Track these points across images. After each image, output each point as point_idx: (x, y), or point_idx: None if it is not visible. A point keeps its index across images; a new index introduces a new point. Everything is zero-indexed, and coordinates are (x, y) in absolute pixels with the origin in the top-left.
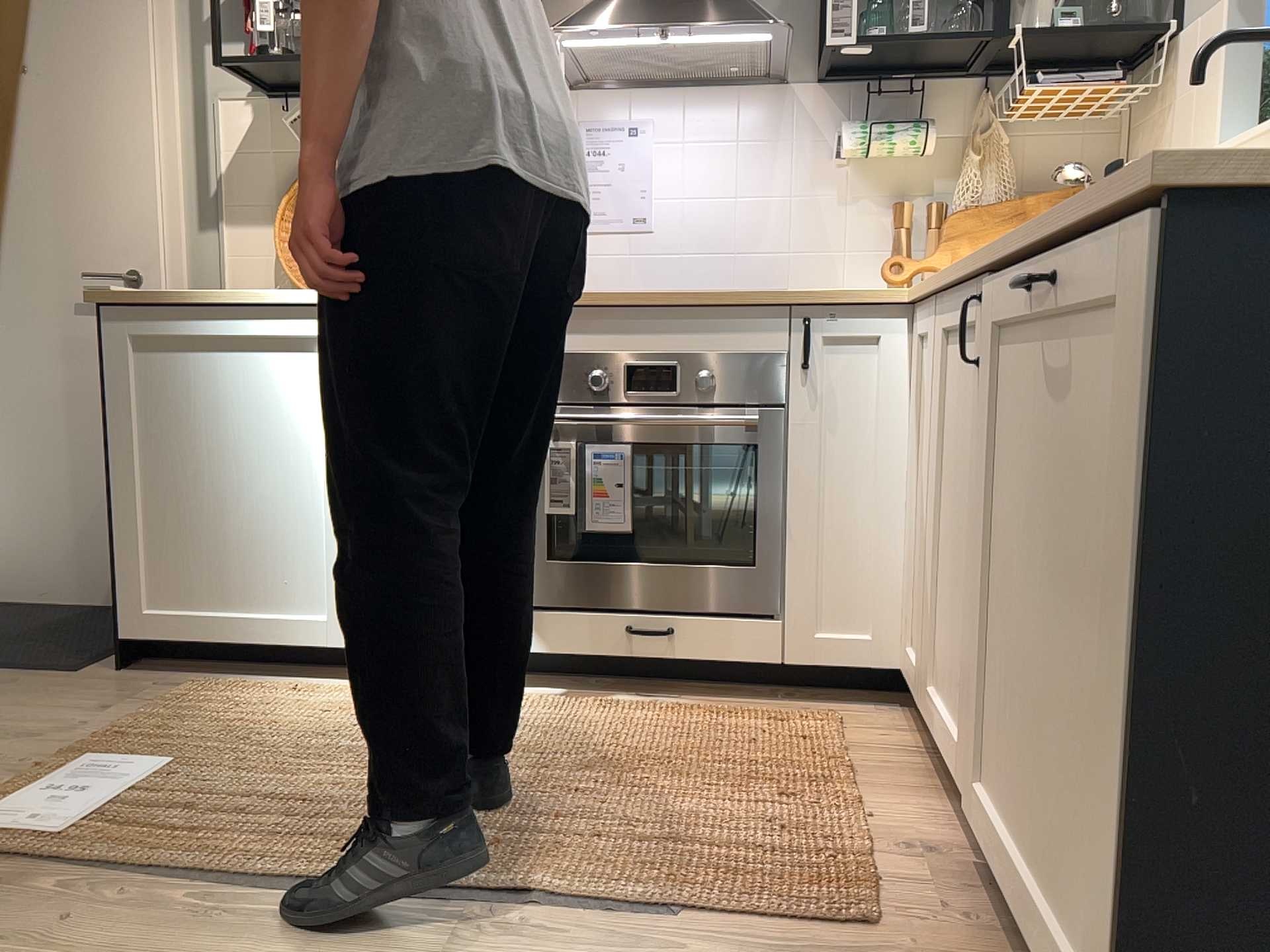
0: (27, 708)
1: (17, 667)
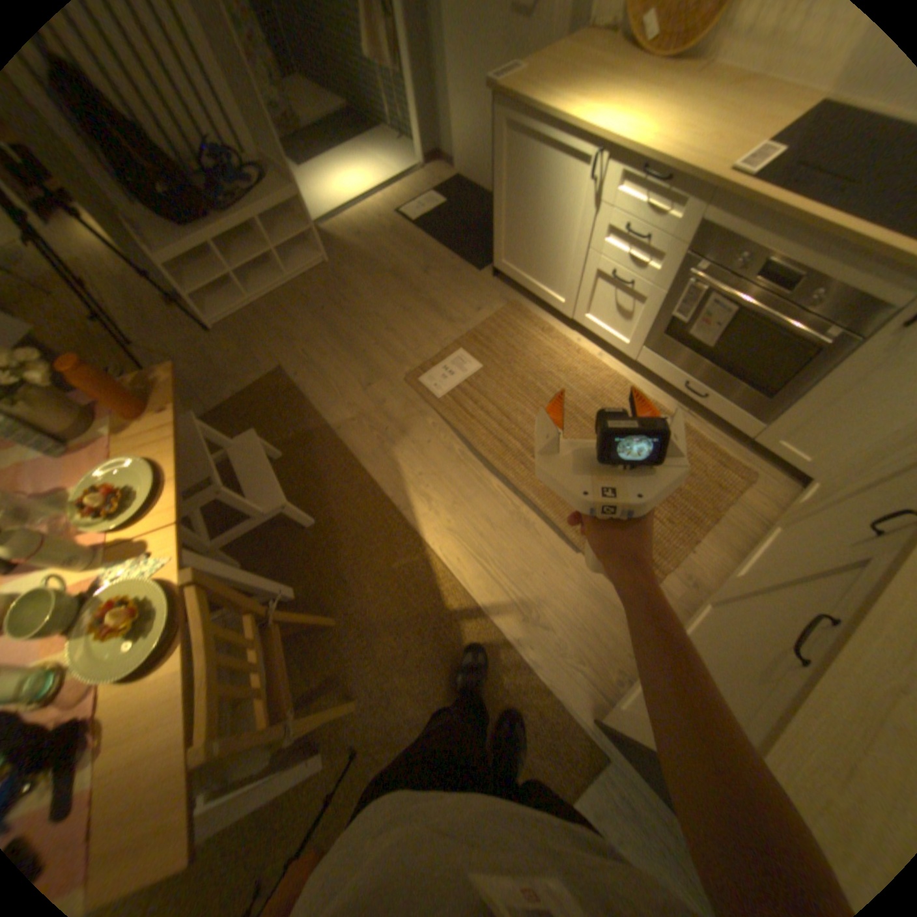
0: (456, 296)
1: (462, 258)
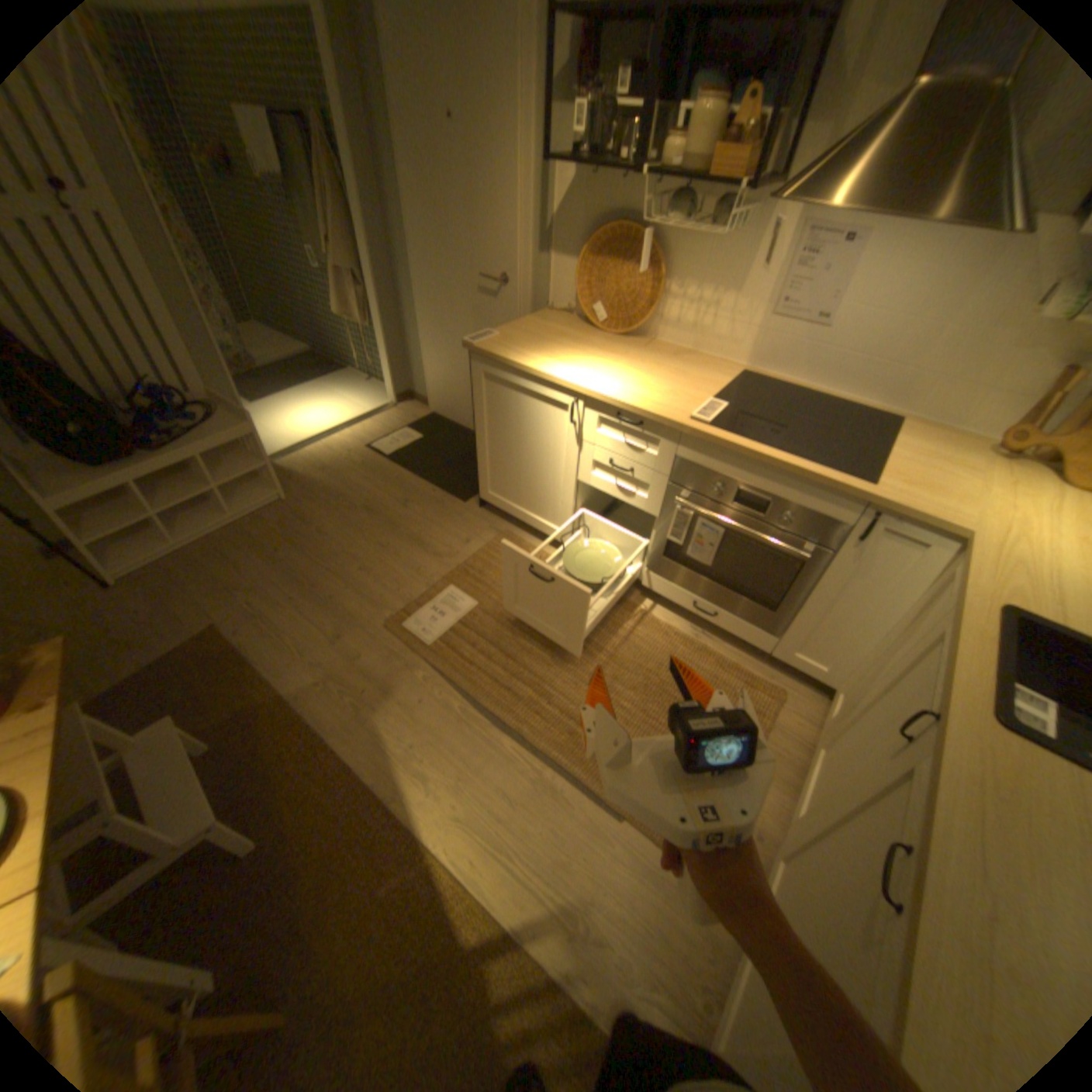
0: (442, 527)
1: (446, 489)
